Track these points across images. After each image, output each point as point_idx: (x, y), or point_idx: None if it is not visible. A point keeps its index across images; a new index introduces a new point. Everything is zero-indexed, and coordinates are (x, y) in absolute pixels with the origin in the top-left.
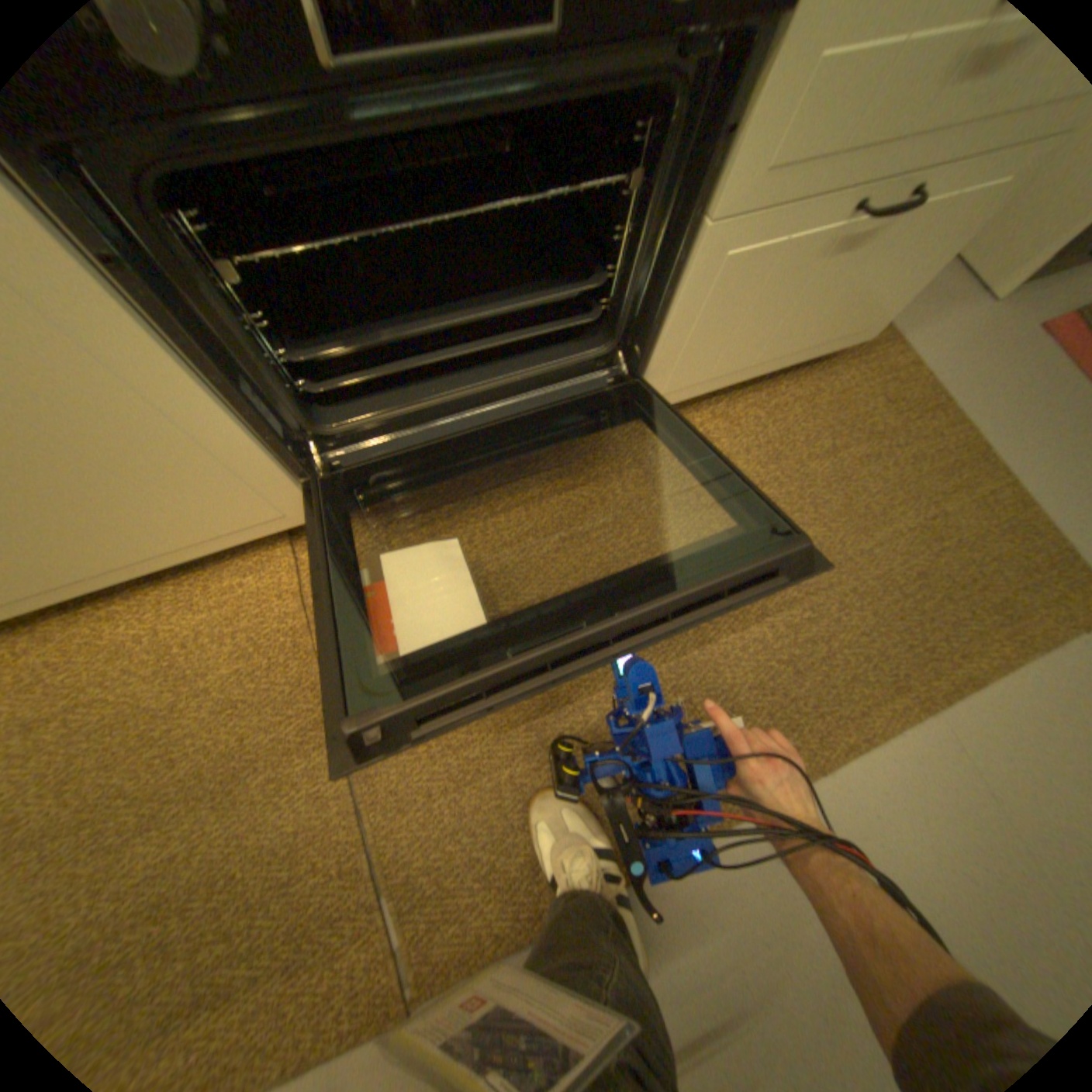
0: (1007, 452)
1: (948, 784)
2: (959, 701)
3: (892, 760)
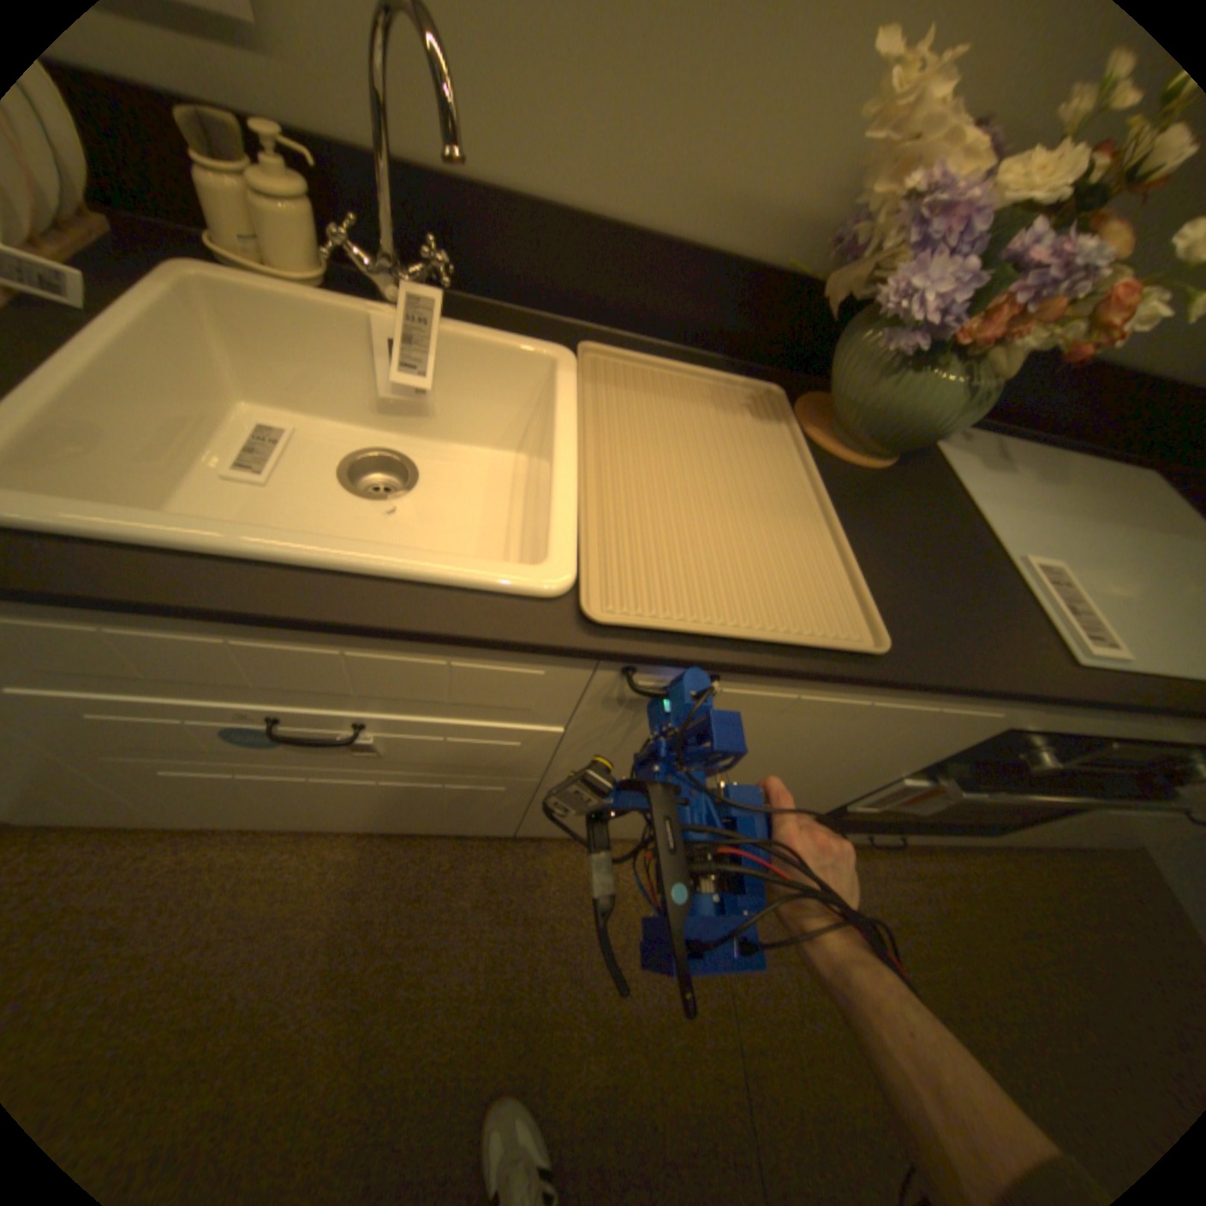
0: None
1: None
2: None
3: None
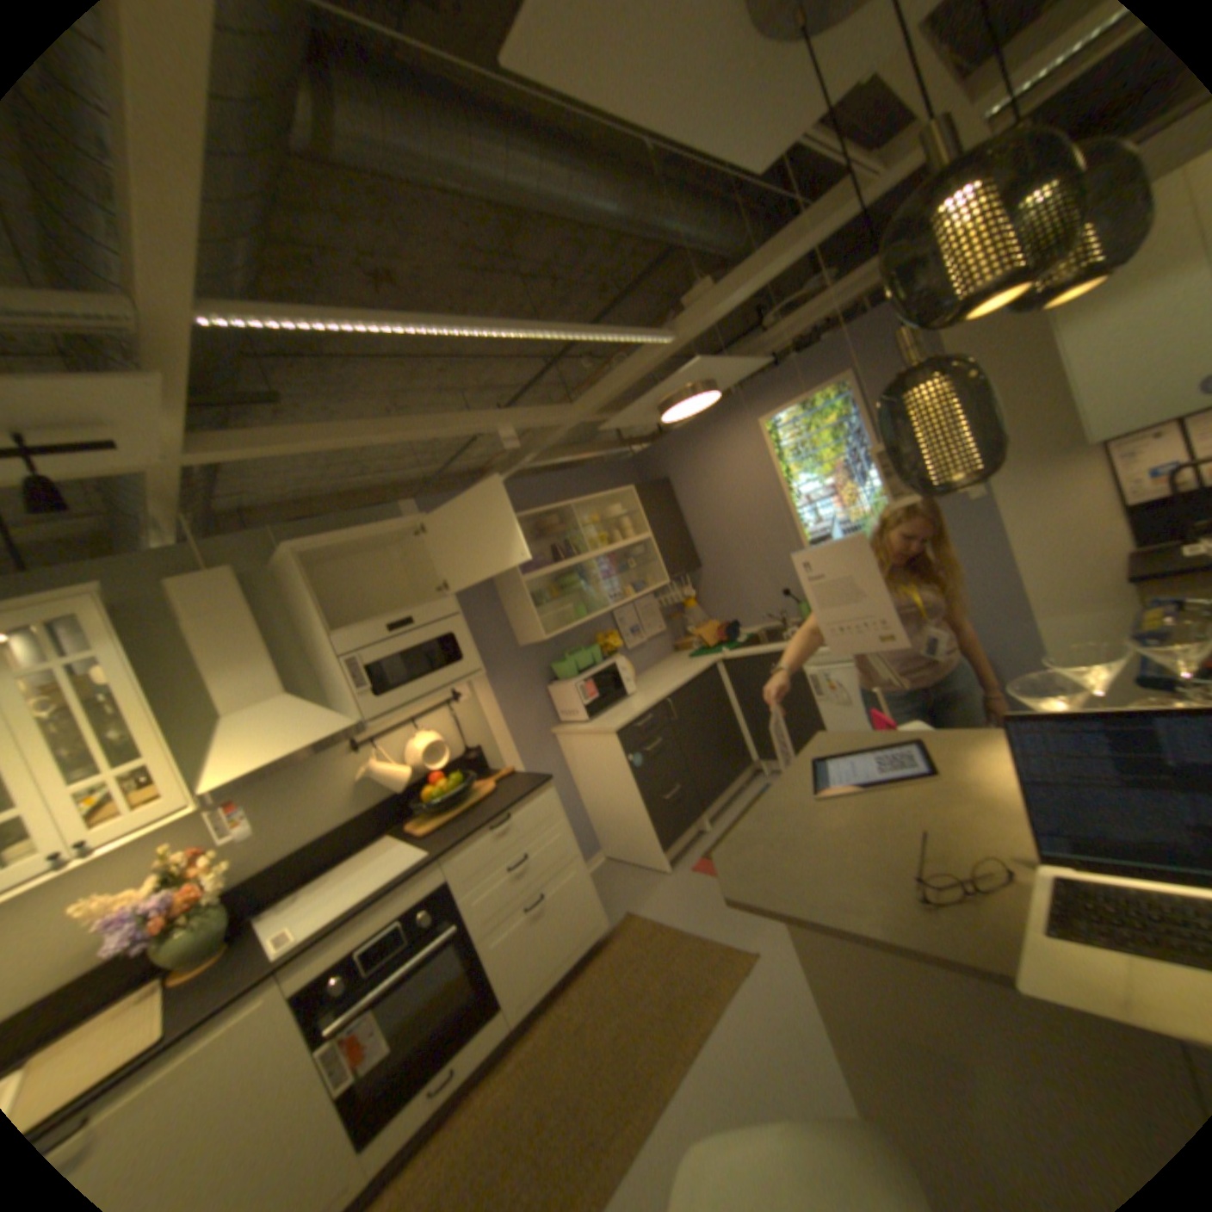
0: (692, 934)
1: (707, 1100)
2: (700, 1057)
3: (678, 1109)
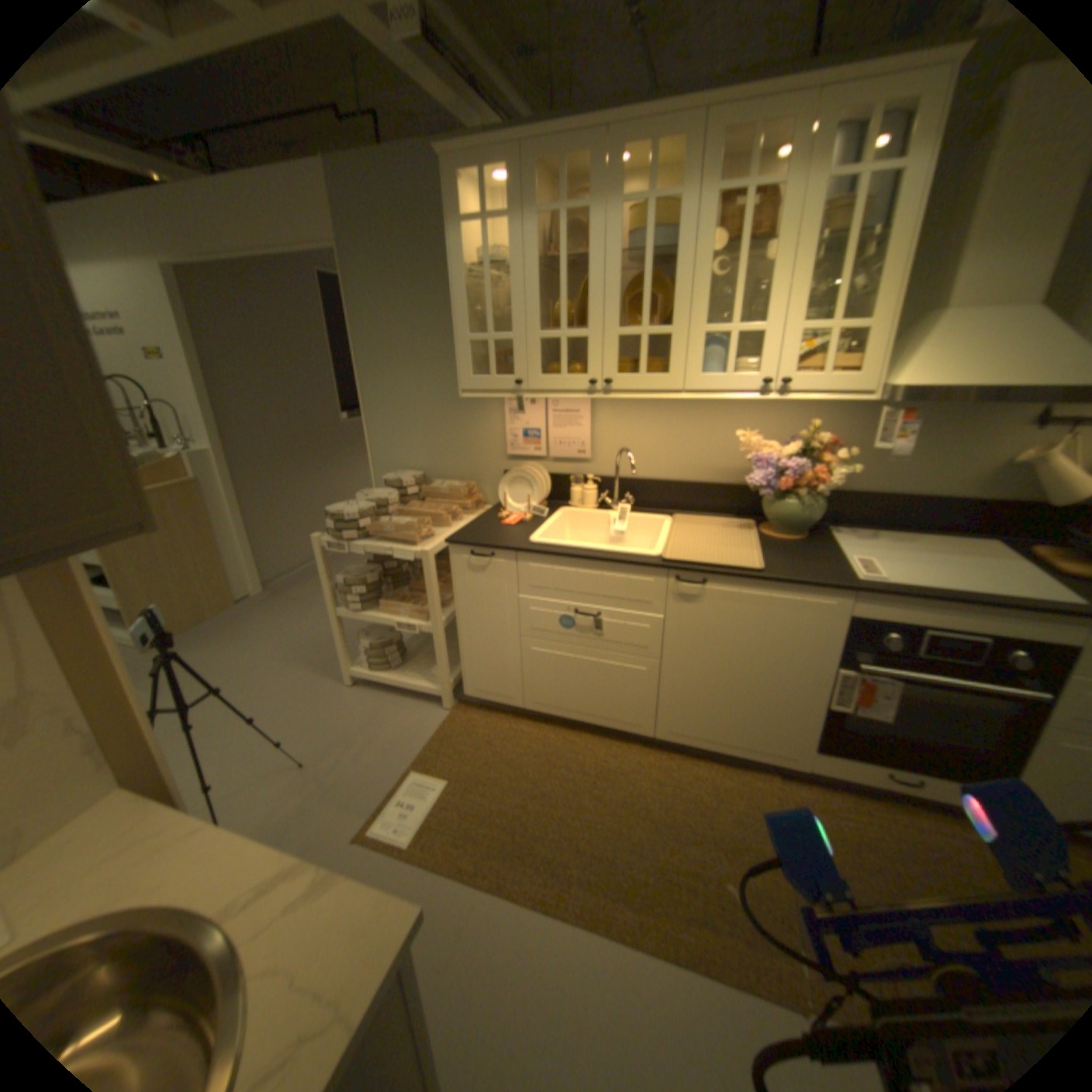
0: None
1: None
2: None
3: None
